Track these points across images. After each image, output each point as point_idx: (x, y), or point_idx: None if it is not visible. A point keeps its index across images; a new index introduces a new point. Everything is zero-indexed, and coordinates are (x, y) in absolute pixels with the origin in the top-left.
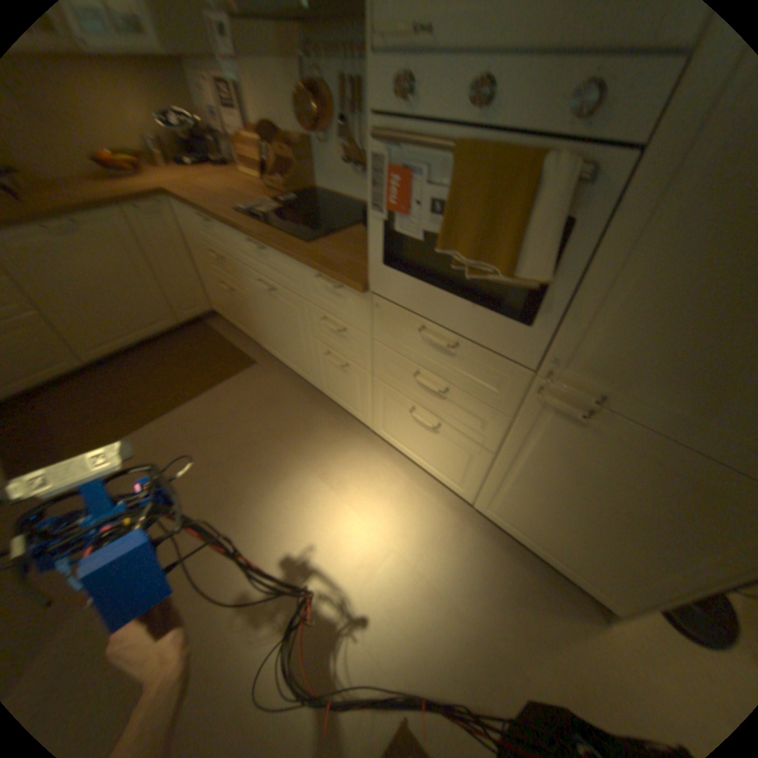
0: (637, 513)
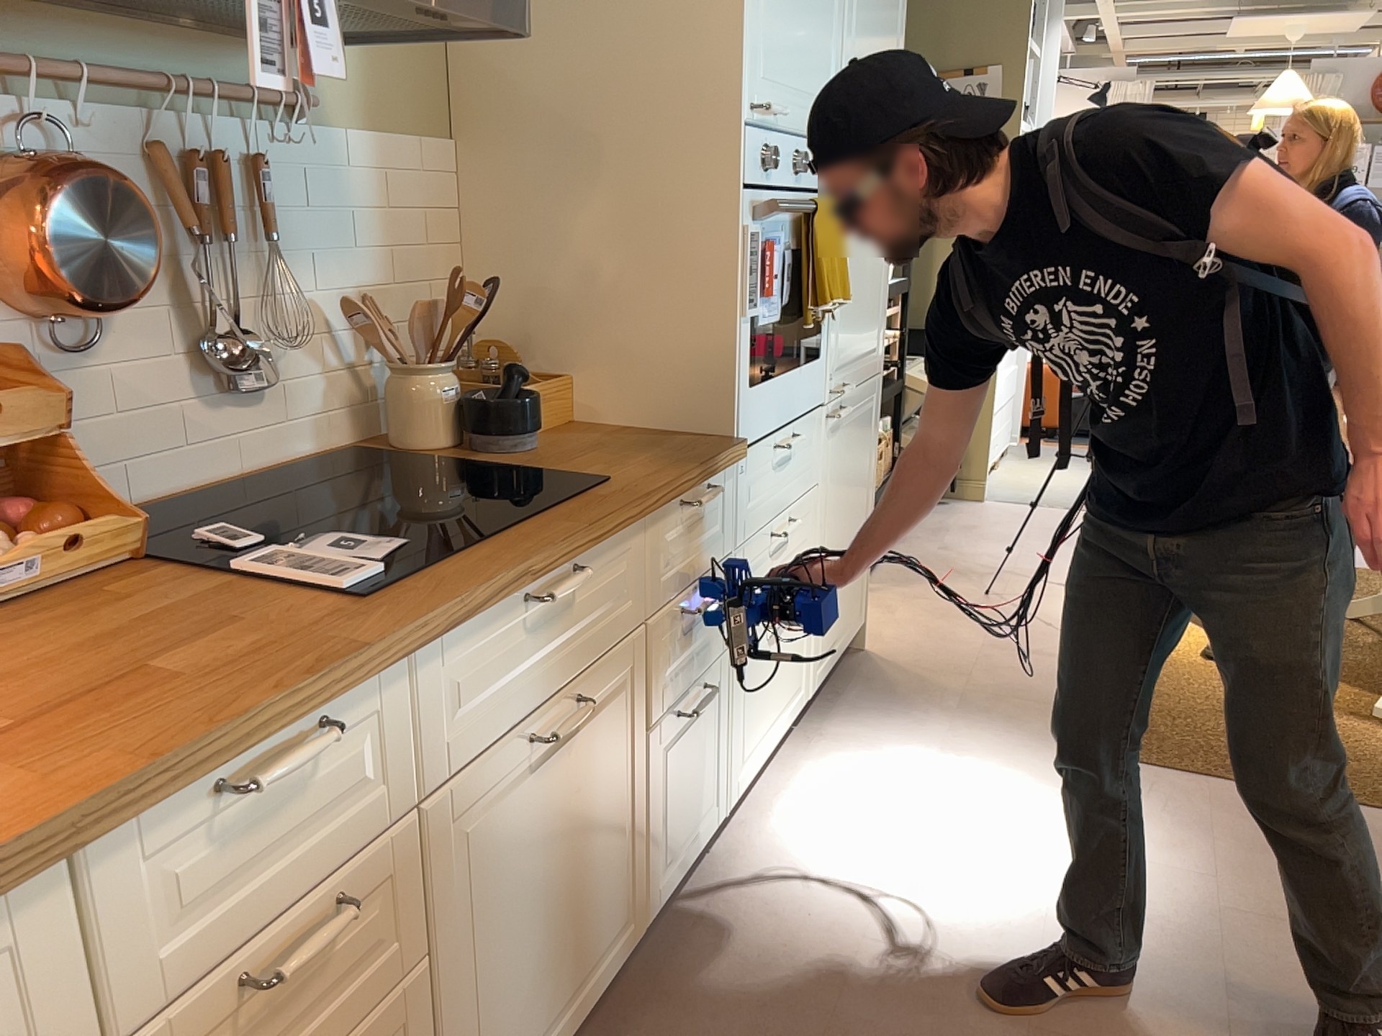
0: (856, 477)
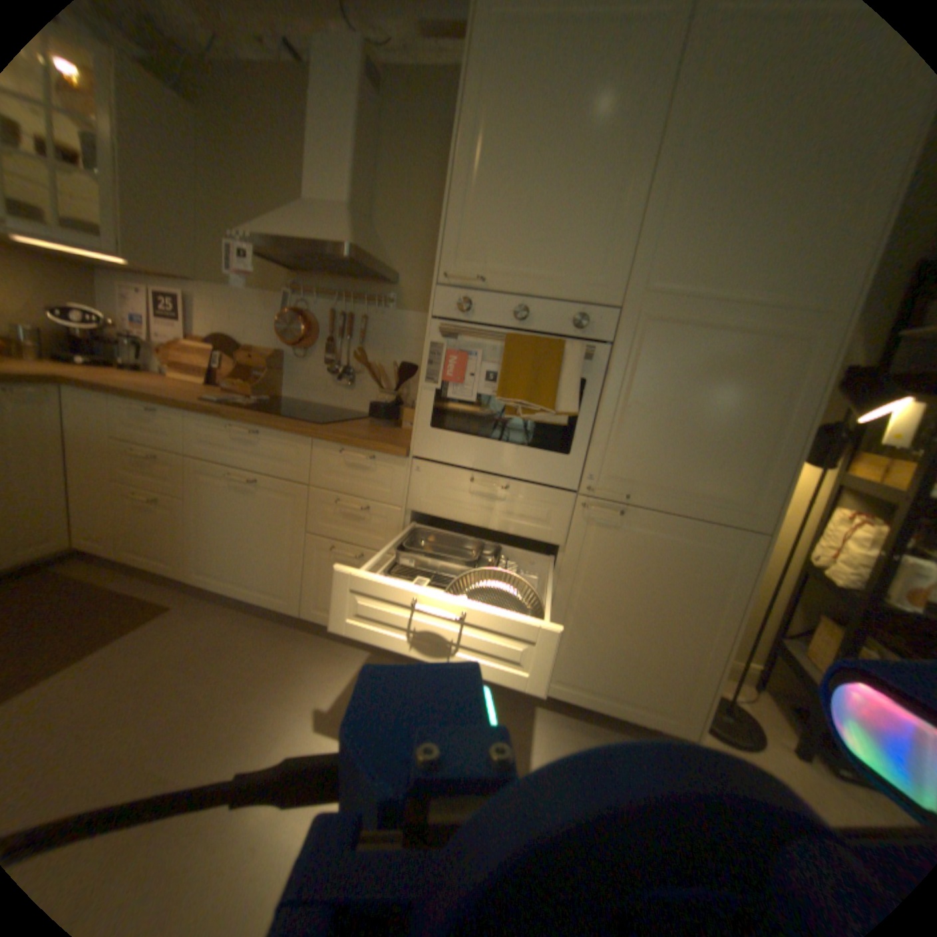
0: (673, 595)
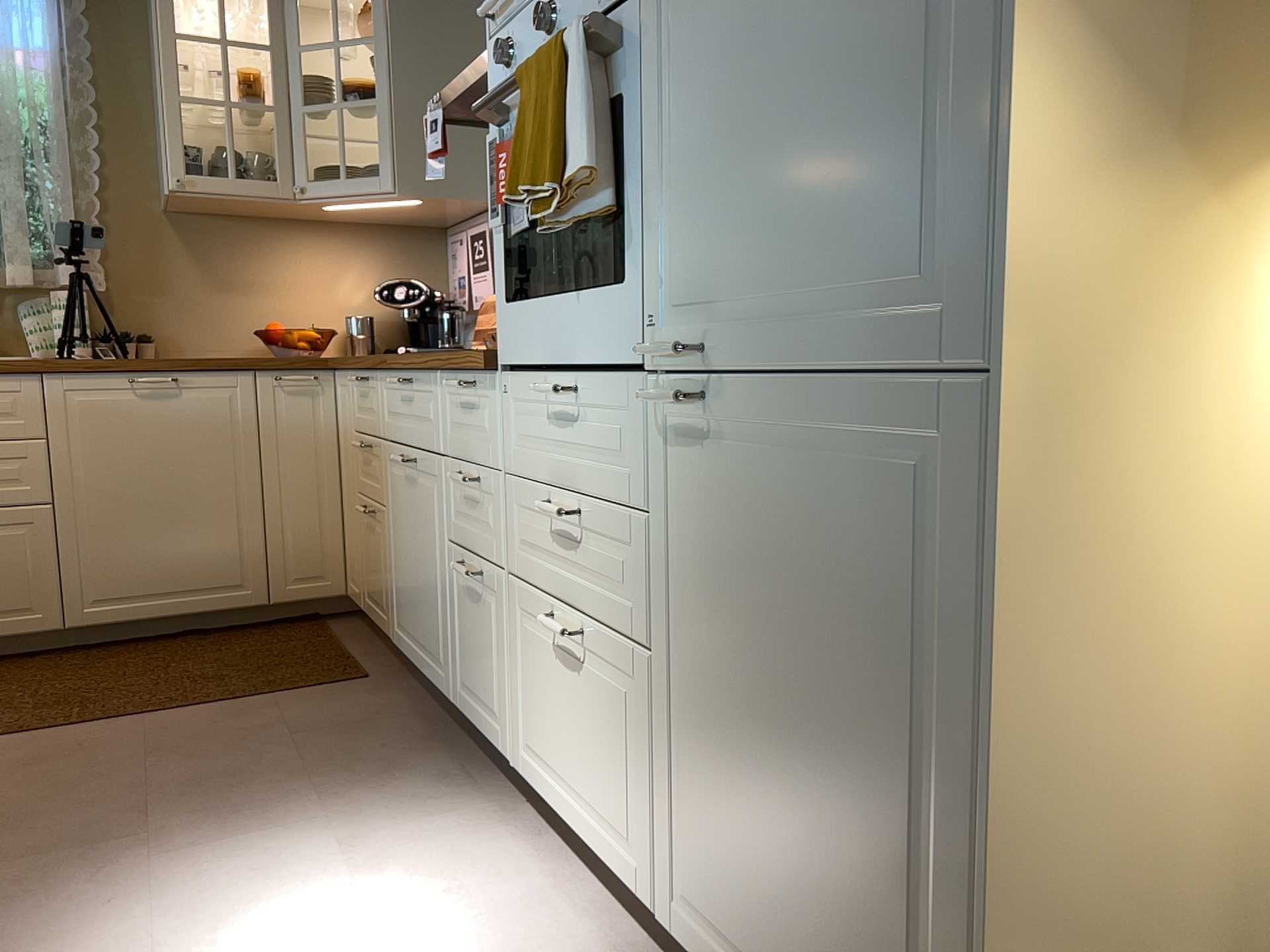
0: (836, 644)
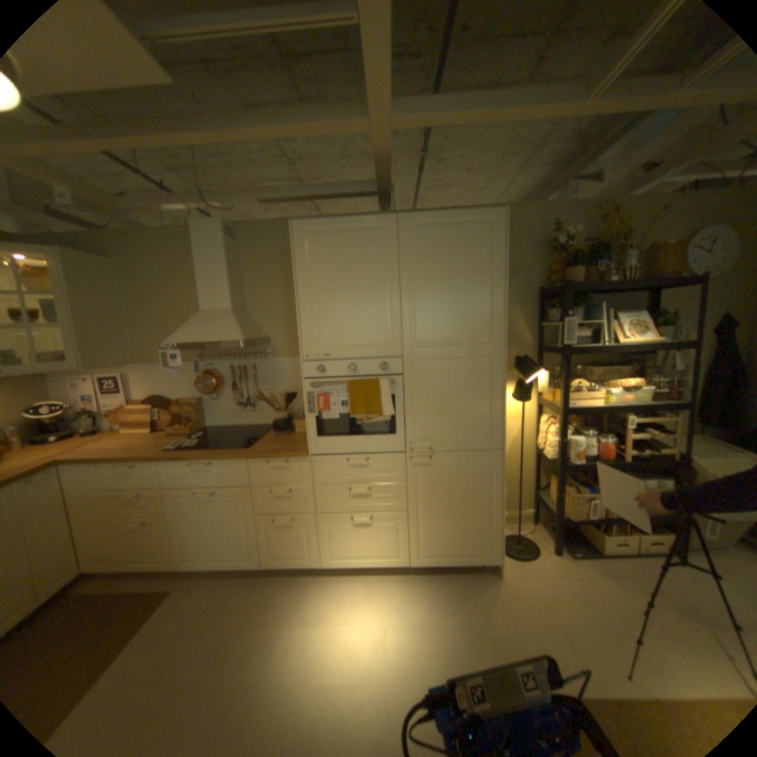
0: (466, 491)
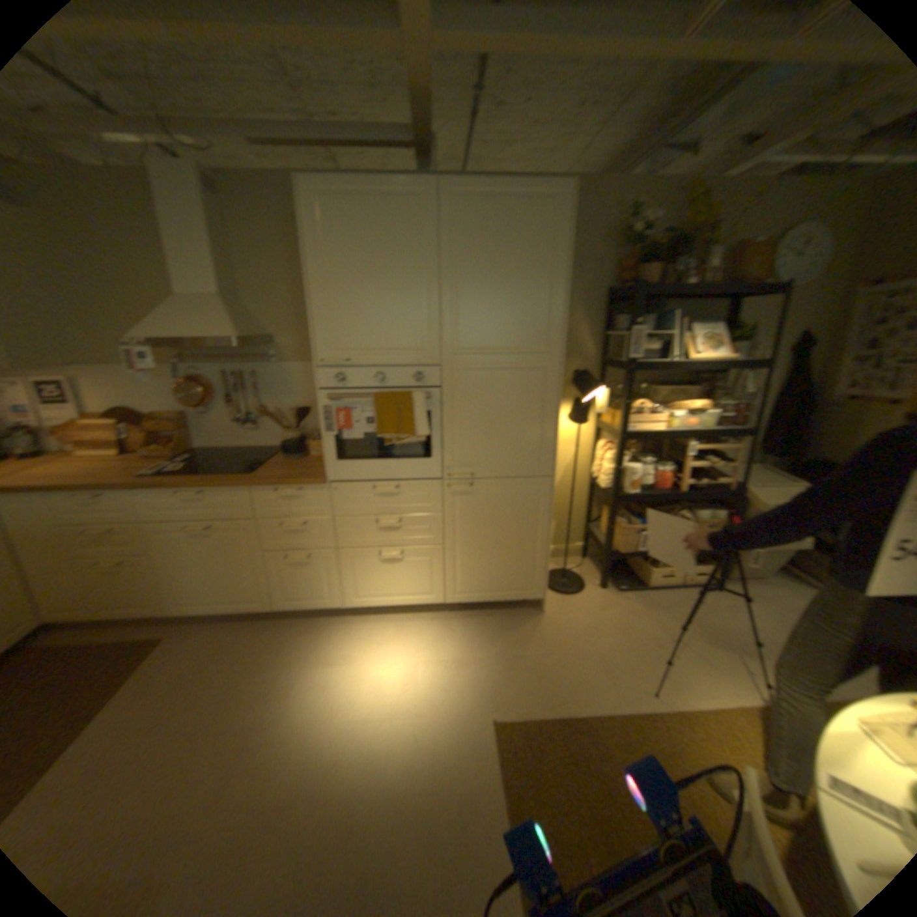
0: (511, 522)
